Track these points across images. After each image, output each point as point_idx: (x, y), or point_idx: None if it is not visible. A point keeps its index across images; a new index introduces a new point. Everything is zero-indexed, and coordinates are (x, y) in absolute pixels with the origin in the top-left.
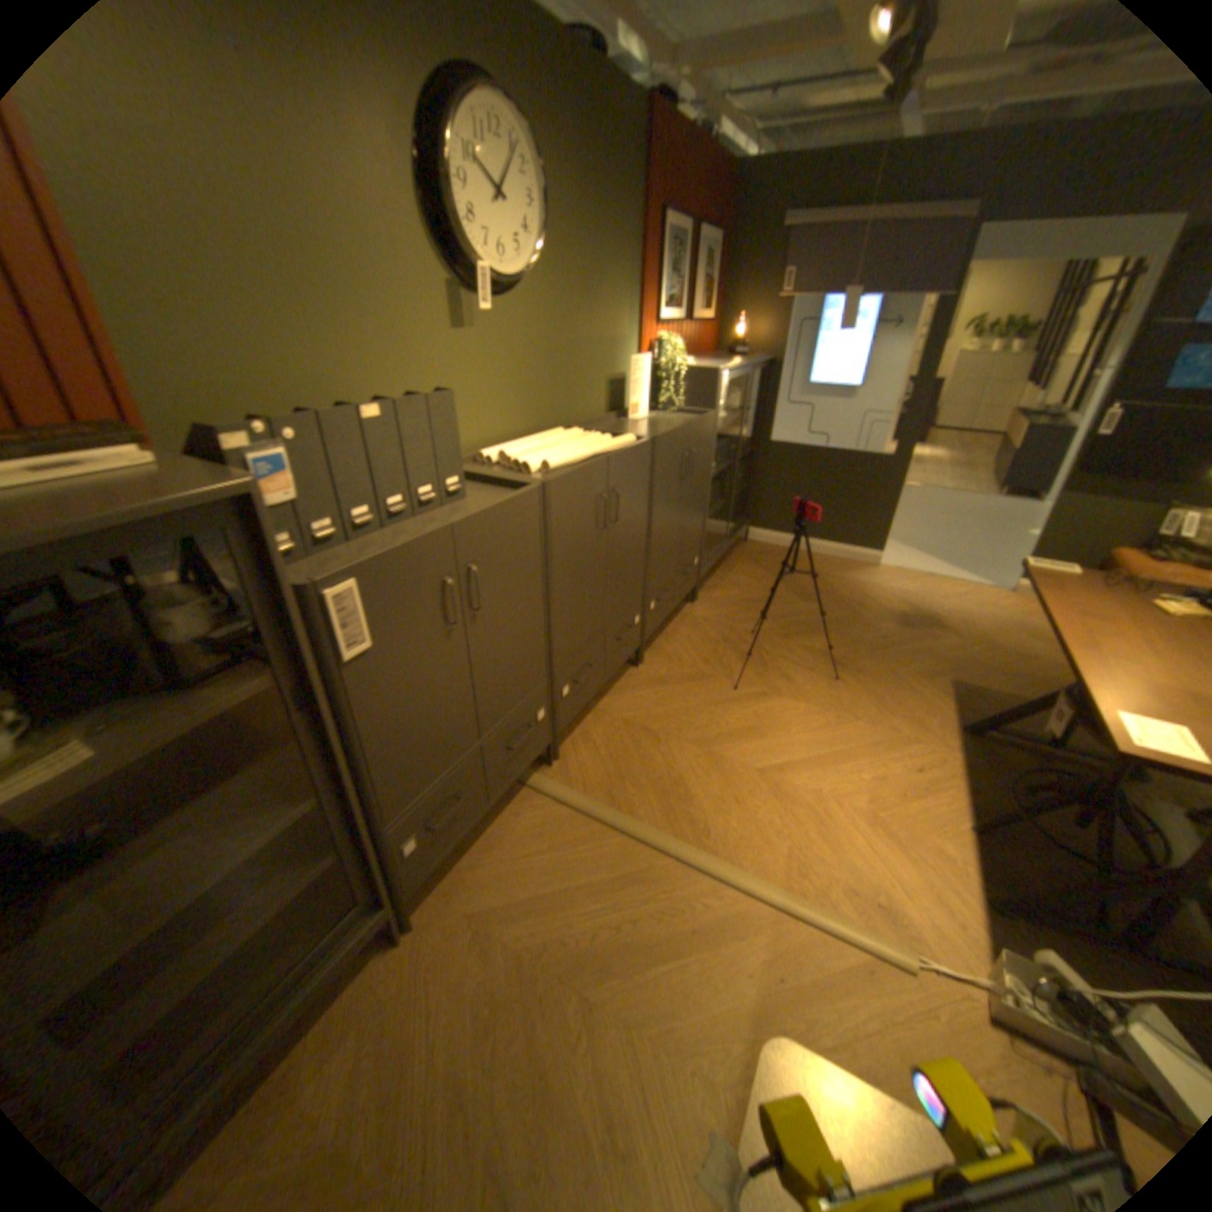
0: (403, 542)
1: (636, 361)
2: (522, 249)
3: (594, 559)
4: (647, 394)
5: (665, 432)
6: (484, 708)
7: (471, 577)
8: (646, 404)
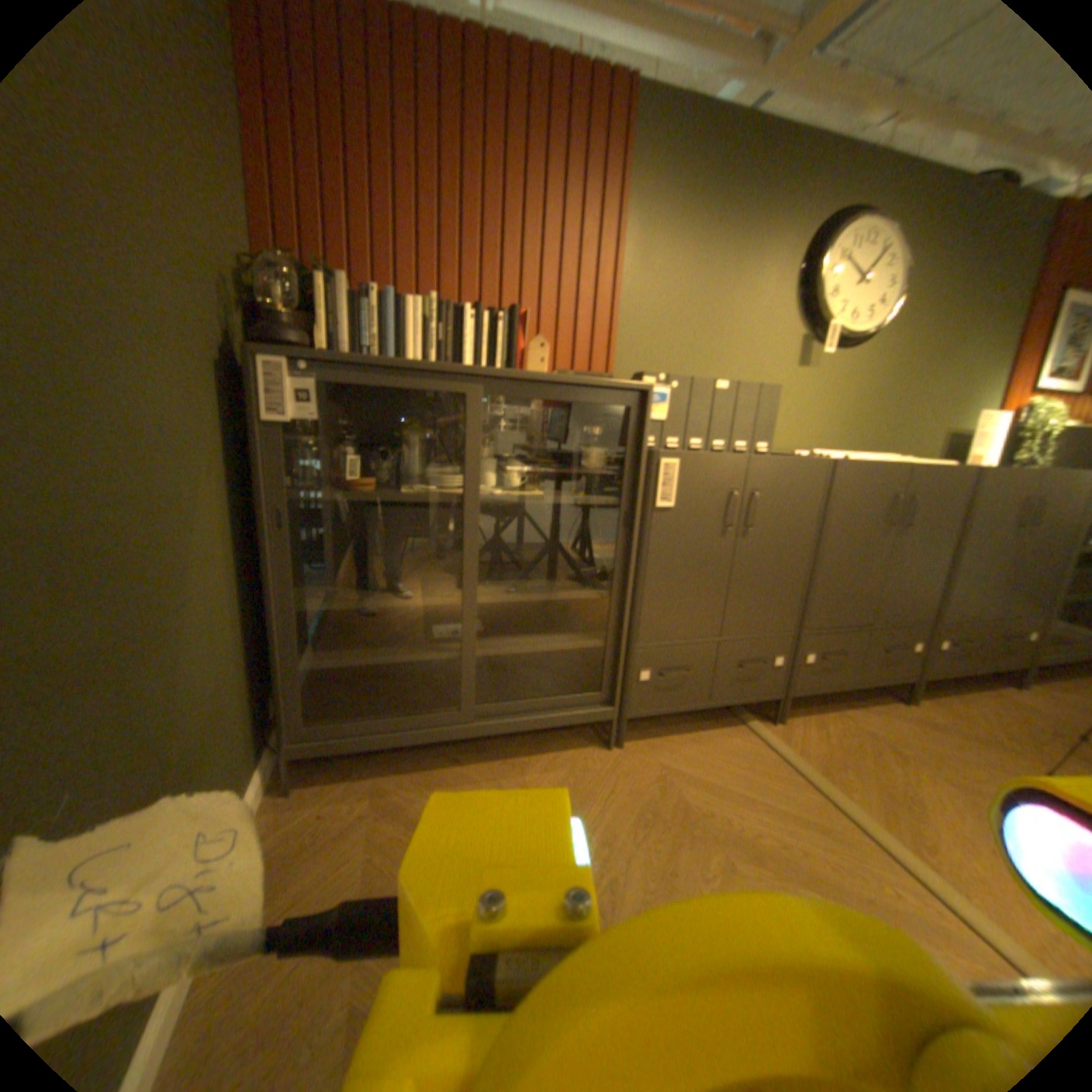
0: (715, 453)
1: (995, 422)
2: (879, 319)
3: (875, 550)
4: (1000, 450)
5: (1003, 468)
6: (732, 613)
7: (753, 501)
8: (997, 459)
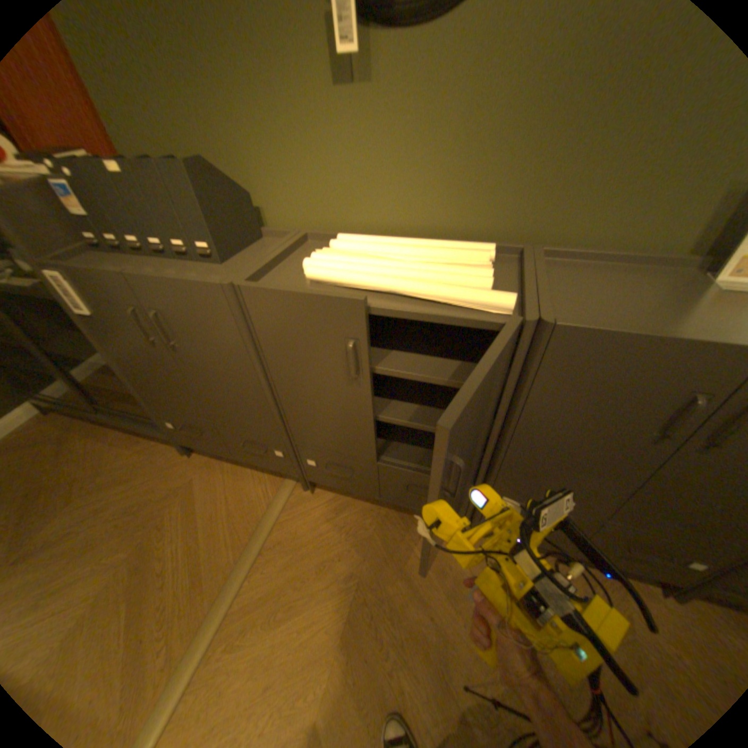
0: (90, 267)
1: None
2: None
3: (345, 397)
4: None
5: (615, 328)
6: (210, 407)
7: (158, 320)
8: None
